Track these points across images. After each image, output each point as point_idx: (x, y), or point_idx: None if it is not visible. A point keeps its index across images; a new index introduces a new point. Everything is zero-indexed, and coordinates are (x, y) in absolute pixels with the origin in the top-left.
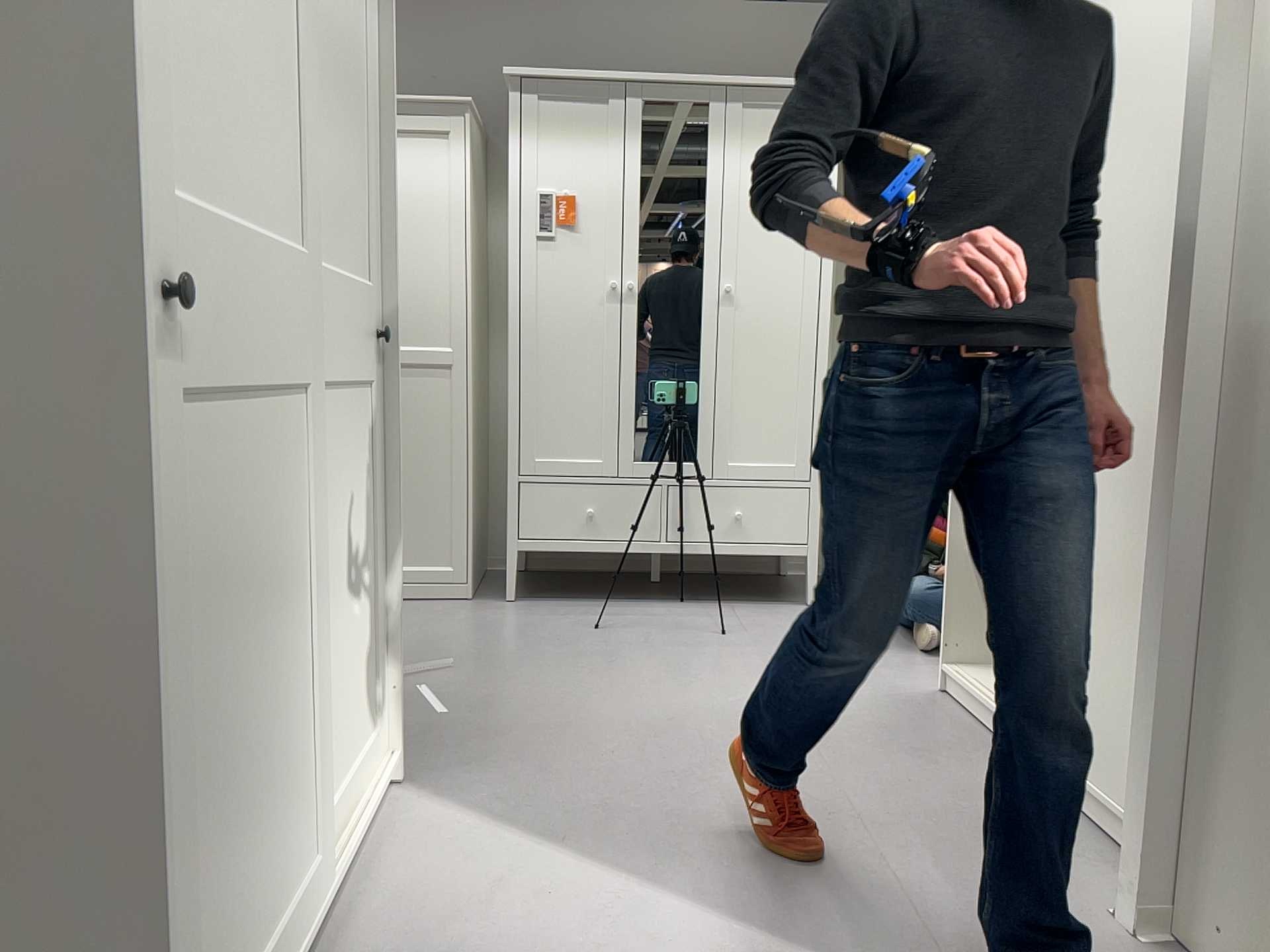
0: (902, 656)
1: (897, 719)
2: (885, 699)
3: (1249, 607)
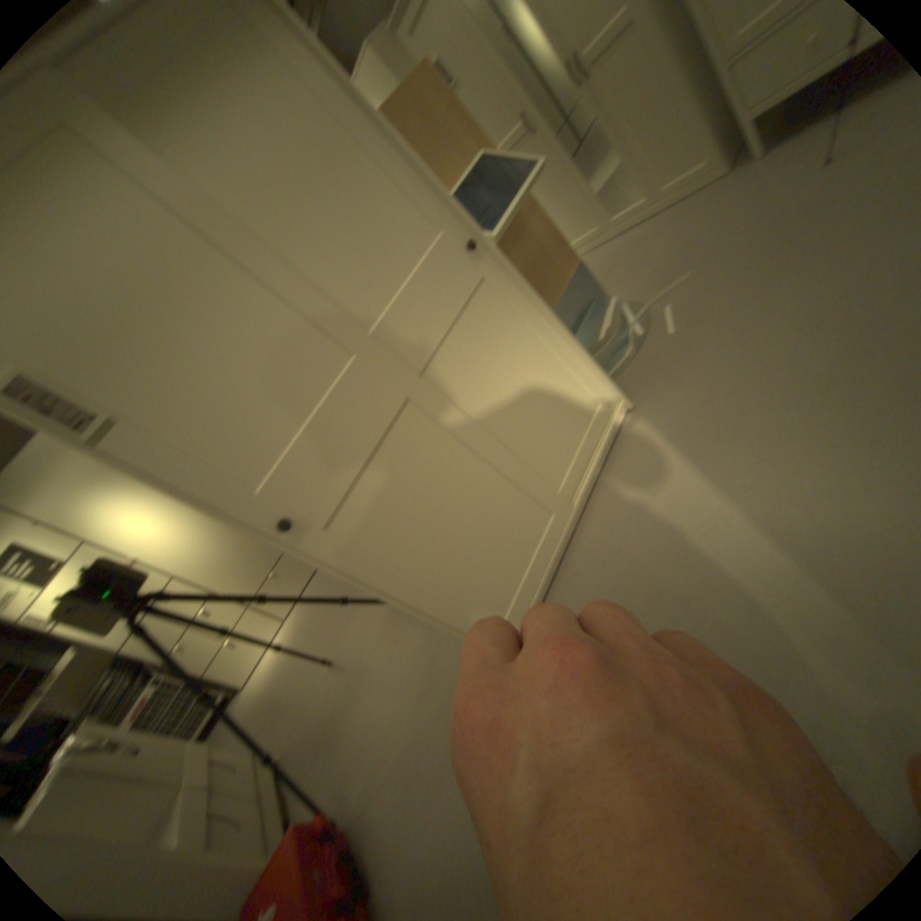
0: None
1: None
2: None
3: None
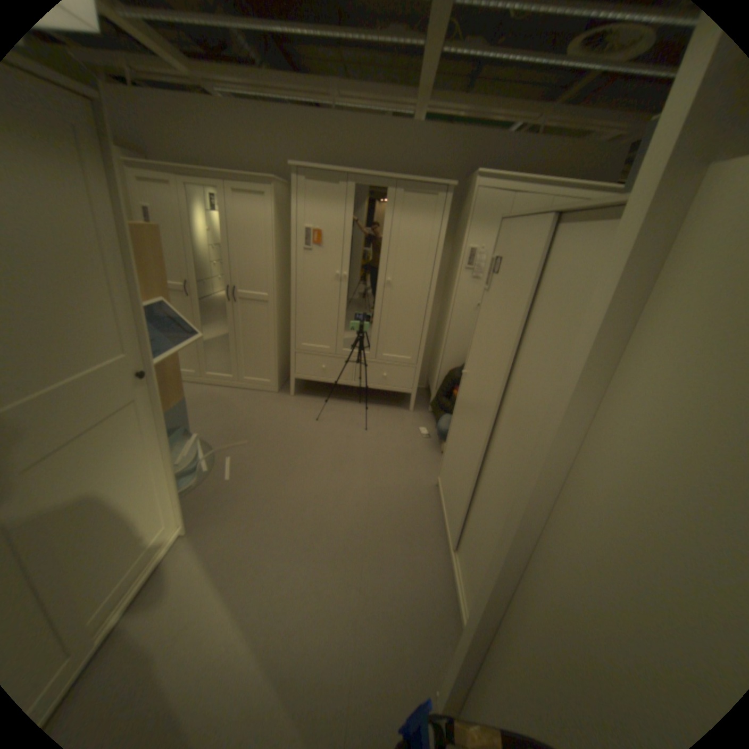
0: (431, 454)
1: (409, 504)
2: (411, 487)
3: (507, 663)
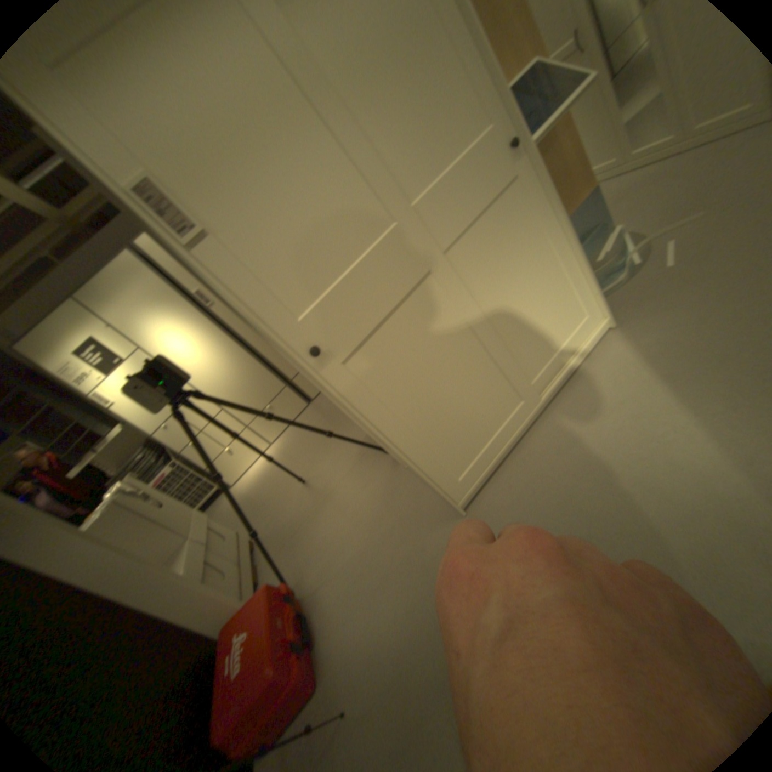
0: None
1: None
2: None
3: None
